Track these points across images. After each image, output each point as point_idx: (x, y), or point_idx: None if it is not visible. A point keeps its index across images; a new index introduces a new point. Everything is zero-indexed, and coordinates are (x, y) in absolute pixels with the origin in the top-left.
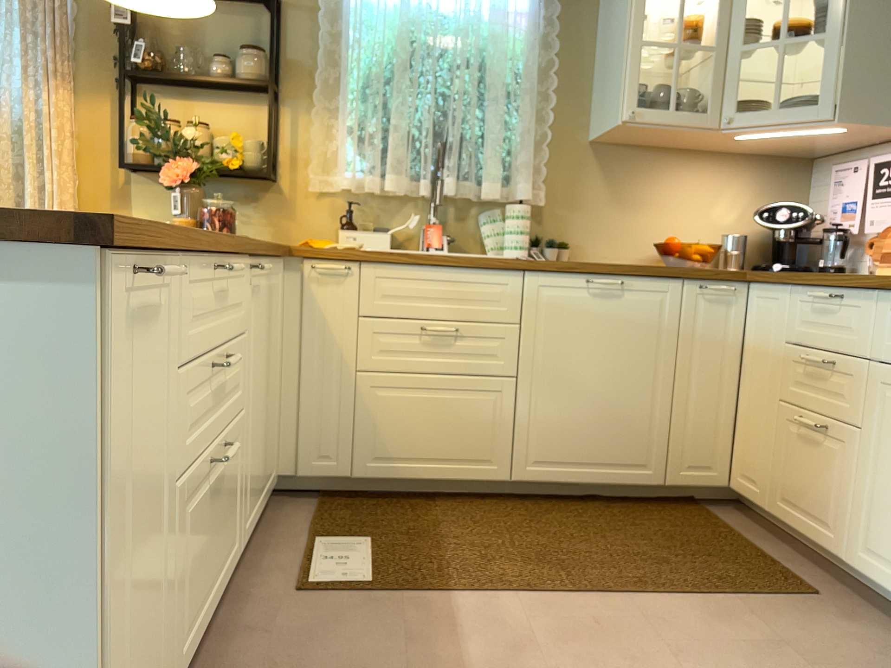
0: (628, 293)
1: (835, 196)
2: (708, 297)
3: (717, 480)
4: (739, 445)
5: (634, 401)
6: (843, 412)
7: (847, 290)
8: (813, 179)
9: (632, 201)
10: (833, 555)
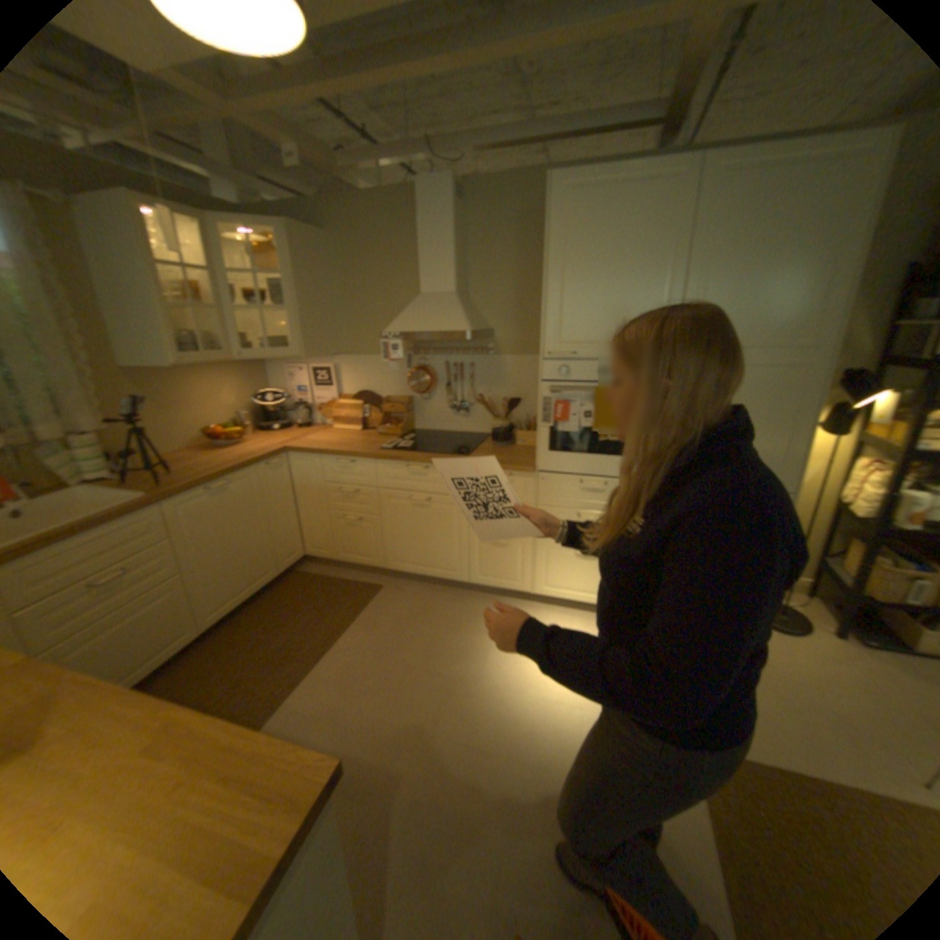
0: (232, 486)
1: (291, 382)
2: (272, 469)
3: (300, 556)
4: (306, 534)
5: (254, 543)
6: (368, 510)
7: (358, 459)
8: (268, 368)
9: (170, 406)
10: (378, 567)
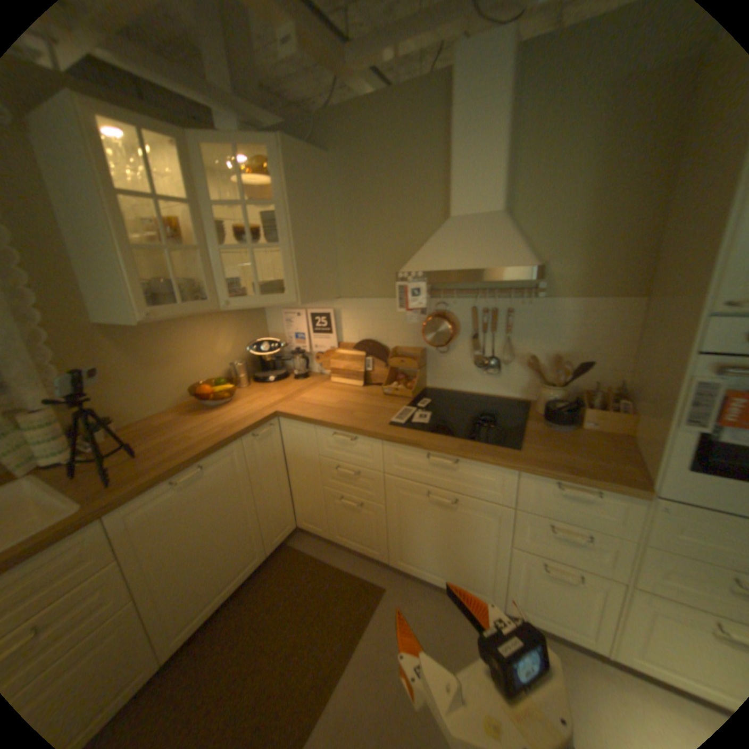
0: (206, 472)
1: (288, 328)
2: (258, 439)
3: (290, 530)
4: (297, 506)
5: (234, 533)
6: (370, 496)
7: (360, 436)
8: (266, 312)
9: (154, 362)
10: (378, 560)
